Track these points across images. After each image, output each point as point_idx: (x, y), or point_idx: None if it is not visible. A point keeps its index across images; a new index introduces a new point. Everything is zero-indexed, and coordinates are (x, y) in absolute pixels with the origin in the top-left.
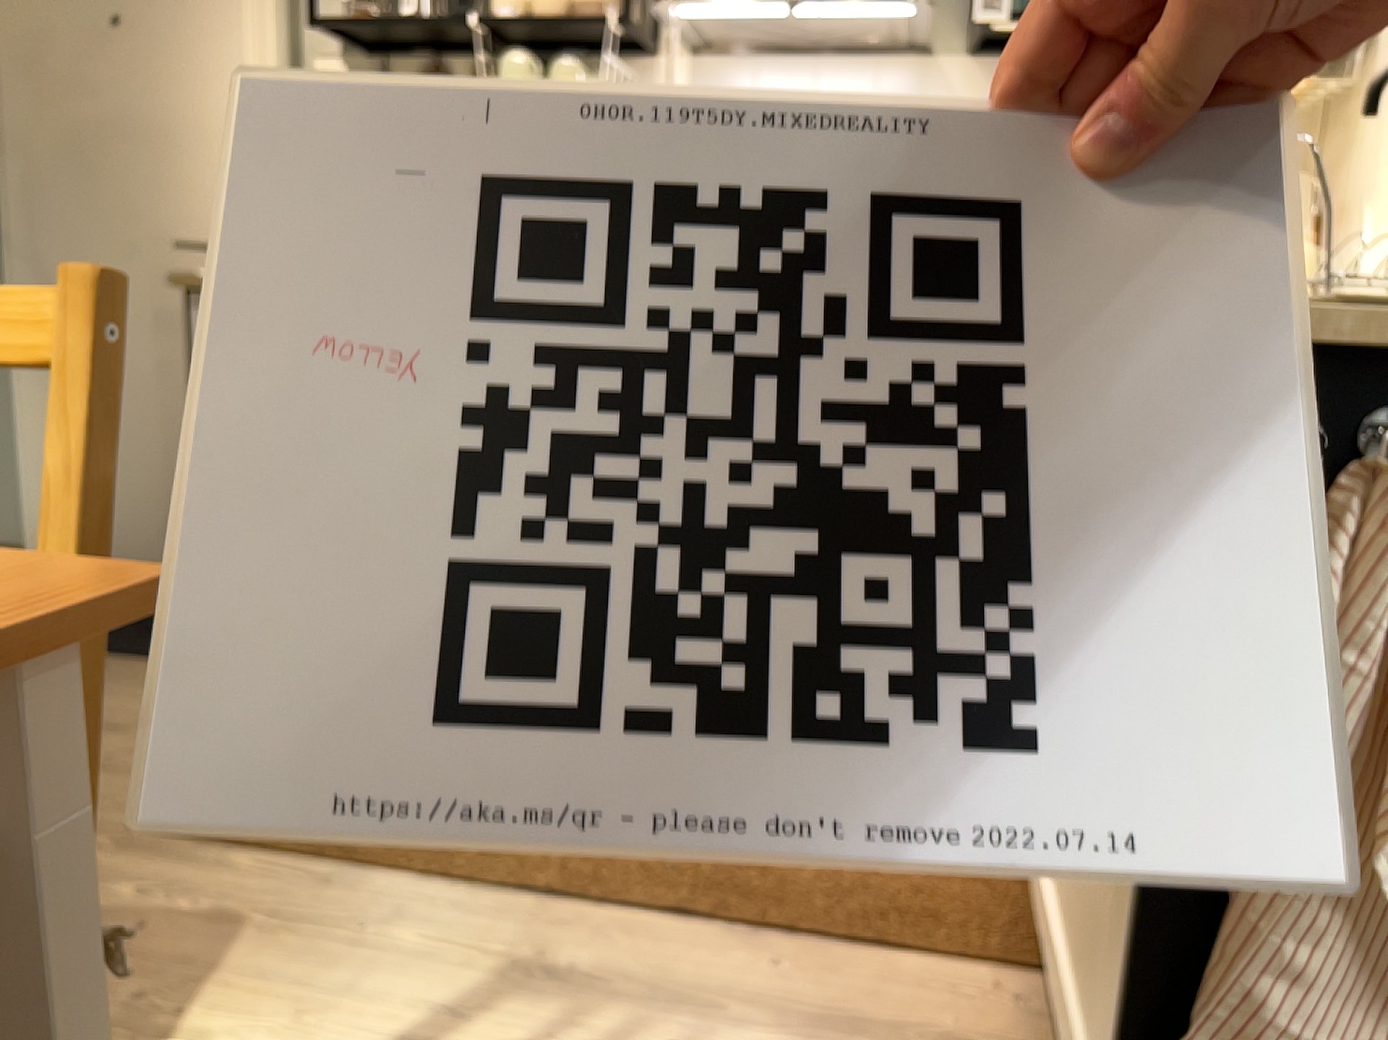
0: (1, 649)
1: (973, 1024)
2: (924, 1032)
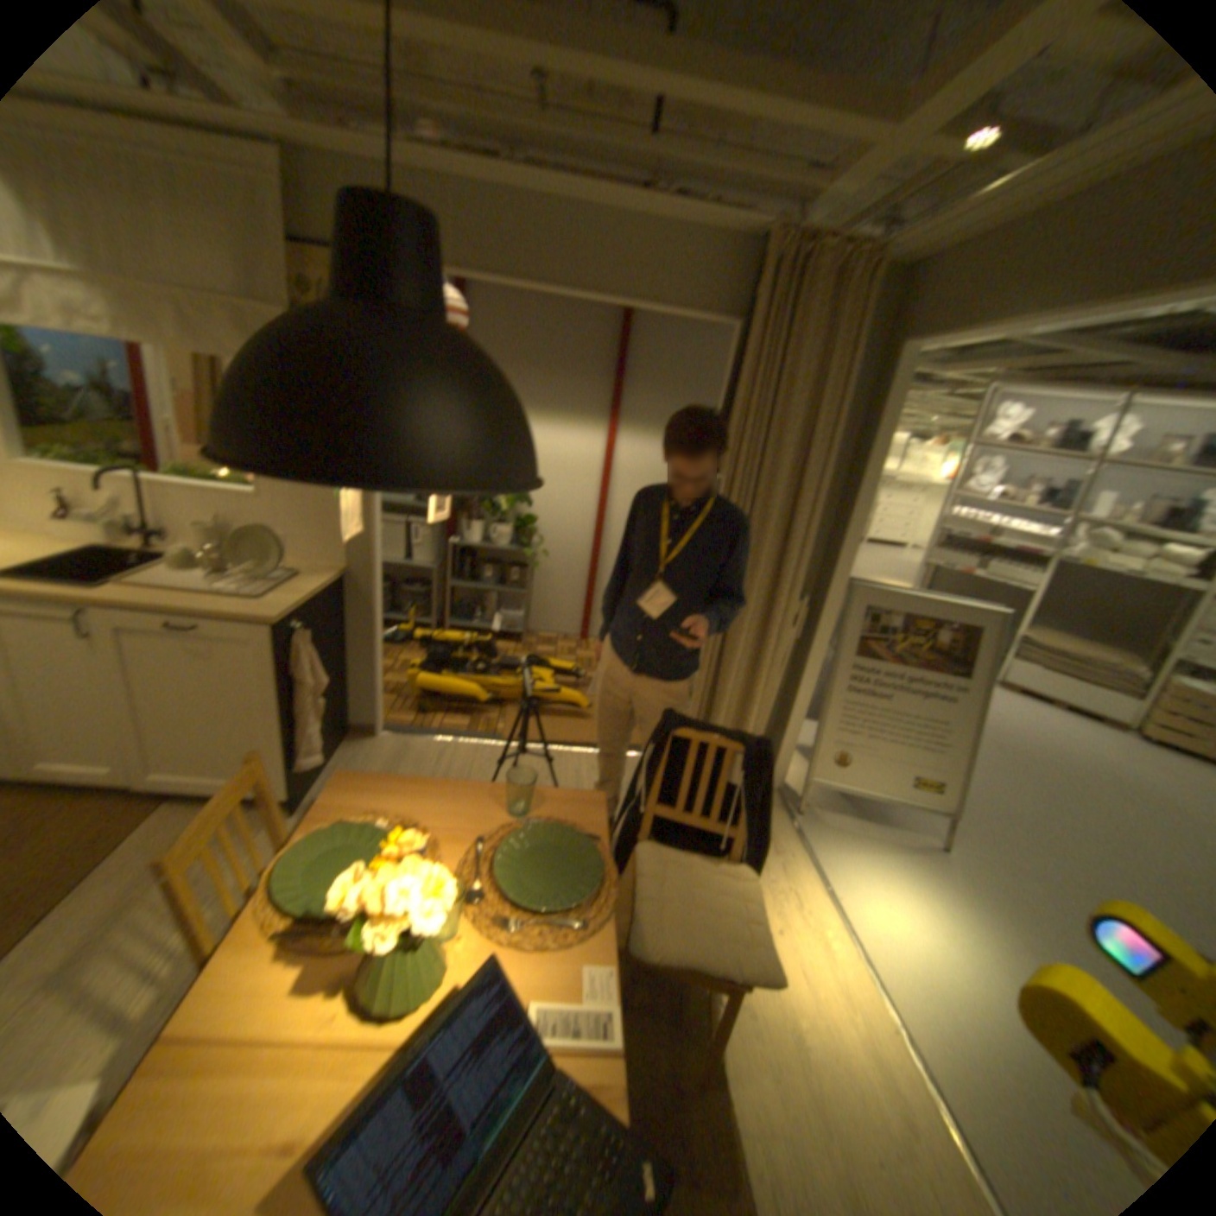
0: (351, 783)
1: (166, 831)
2: (164, 844)
